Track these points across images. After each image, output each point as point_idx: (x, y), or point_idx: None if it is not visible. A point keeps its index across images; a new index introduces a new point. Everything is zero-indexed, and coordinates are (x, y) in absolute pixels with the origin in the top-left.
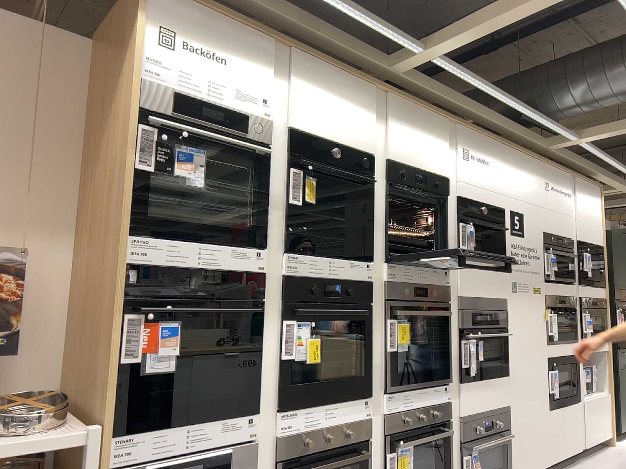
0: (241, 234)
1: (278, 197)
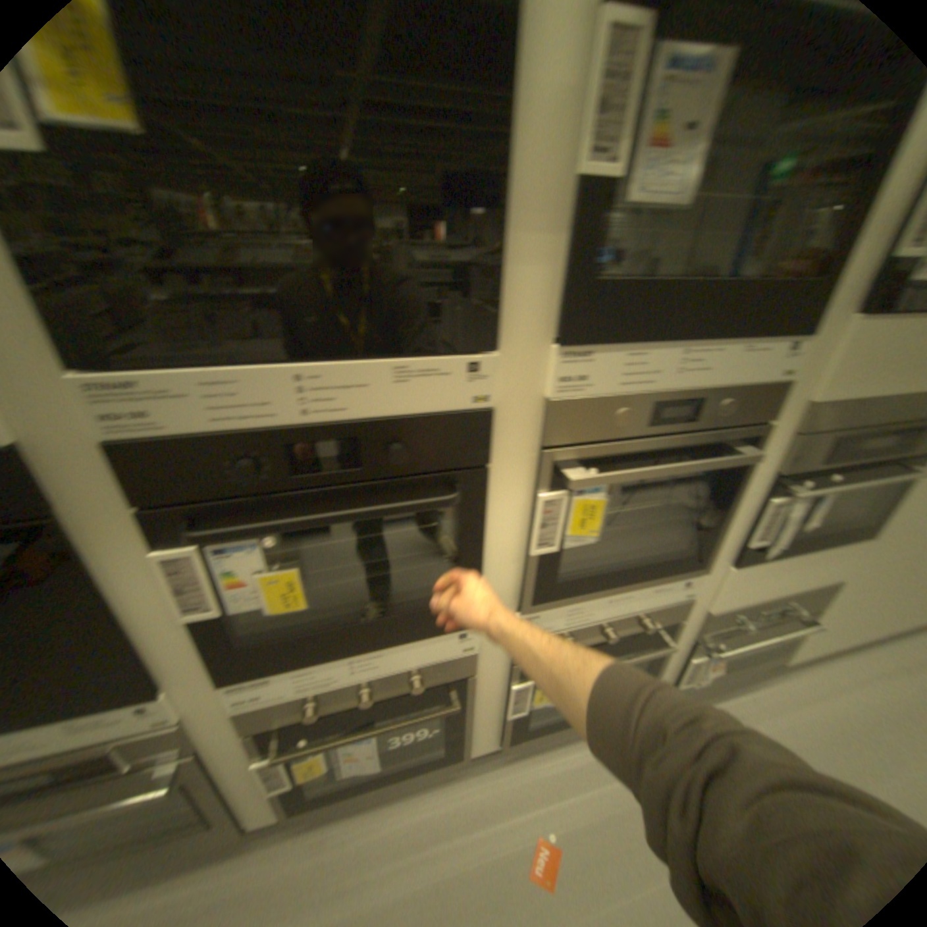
0: None
1: None
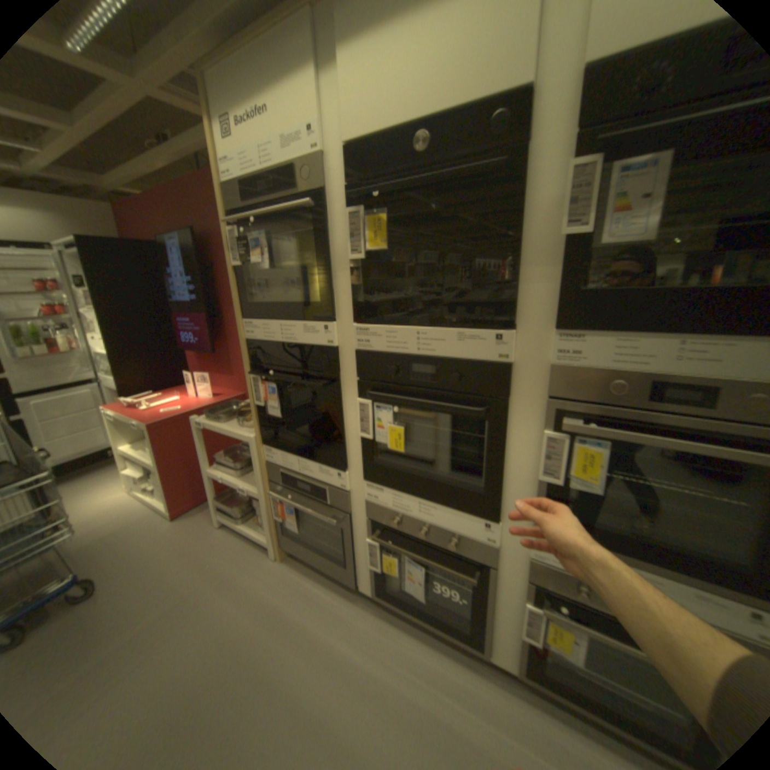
0: (306, 308)
1: (341, 253)
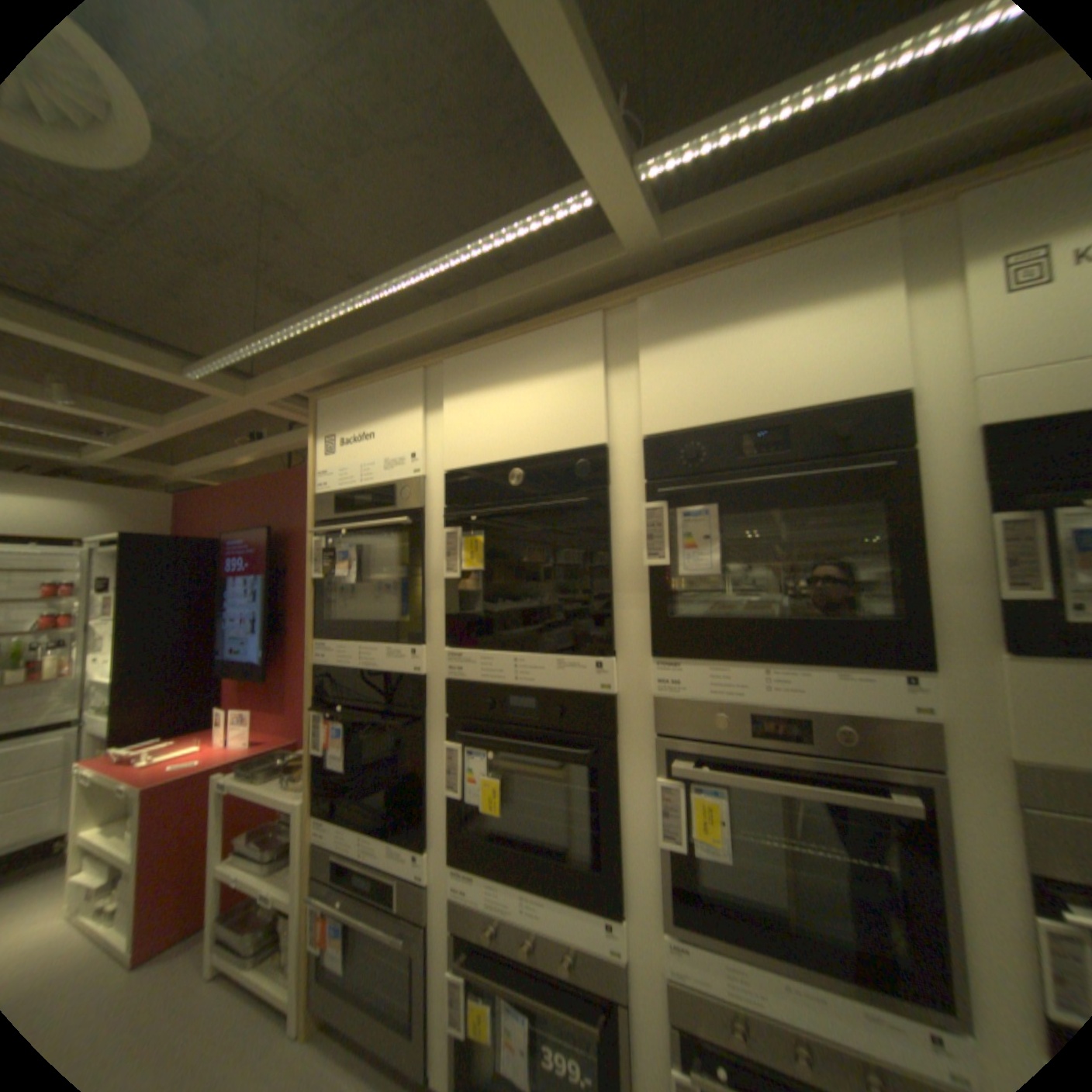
0: (392, 630)
1: (437, 572)
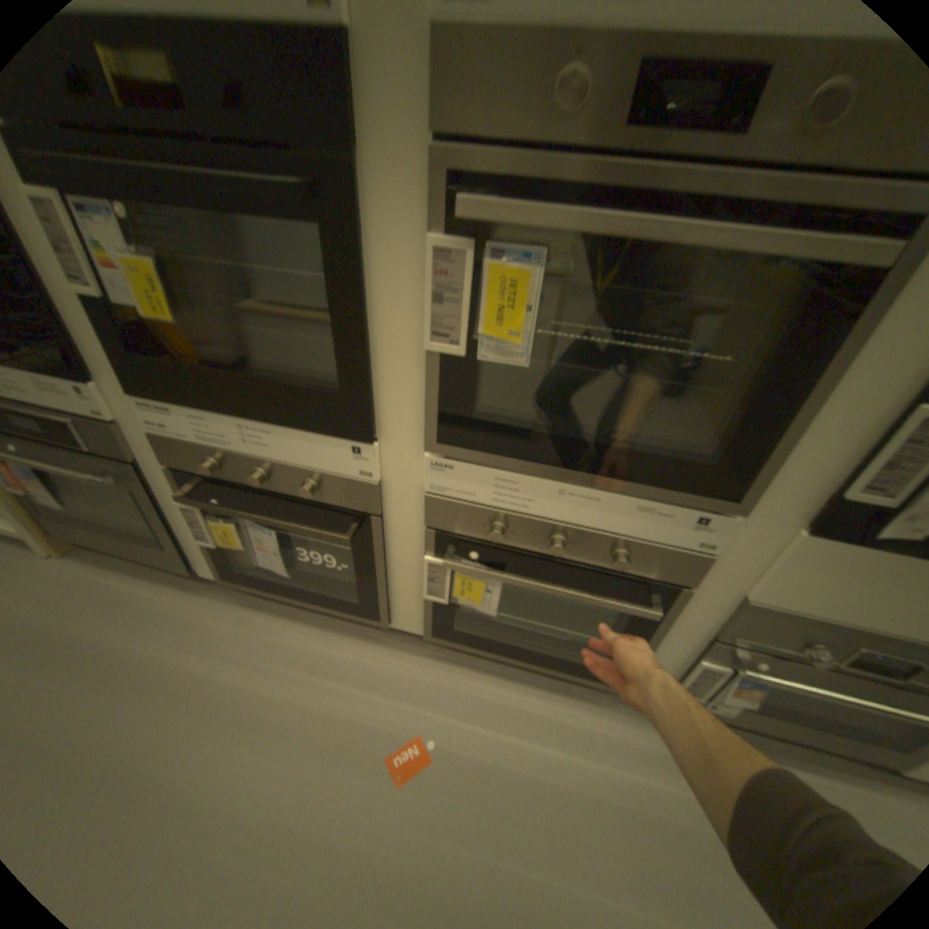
0: None
1: None
